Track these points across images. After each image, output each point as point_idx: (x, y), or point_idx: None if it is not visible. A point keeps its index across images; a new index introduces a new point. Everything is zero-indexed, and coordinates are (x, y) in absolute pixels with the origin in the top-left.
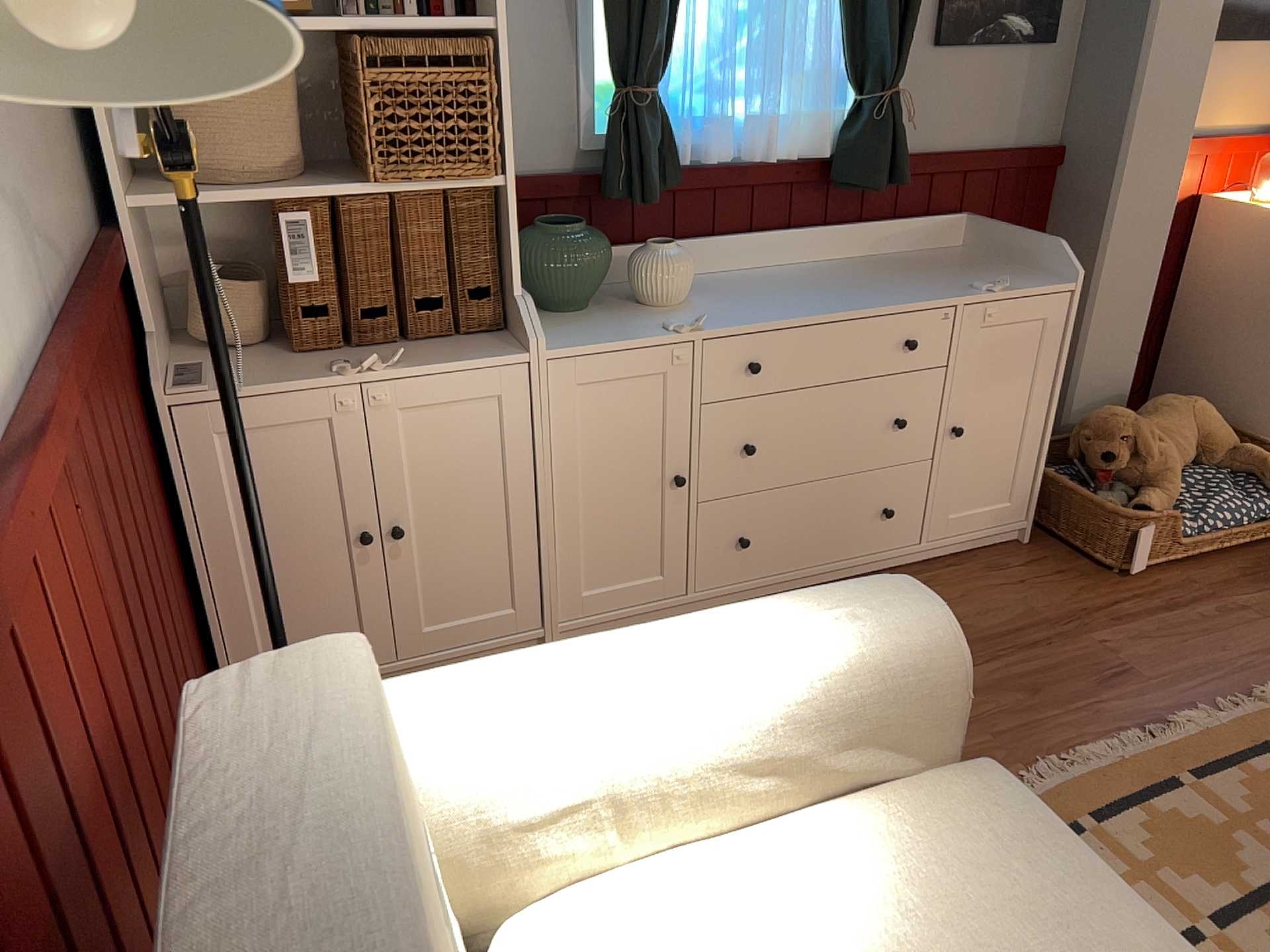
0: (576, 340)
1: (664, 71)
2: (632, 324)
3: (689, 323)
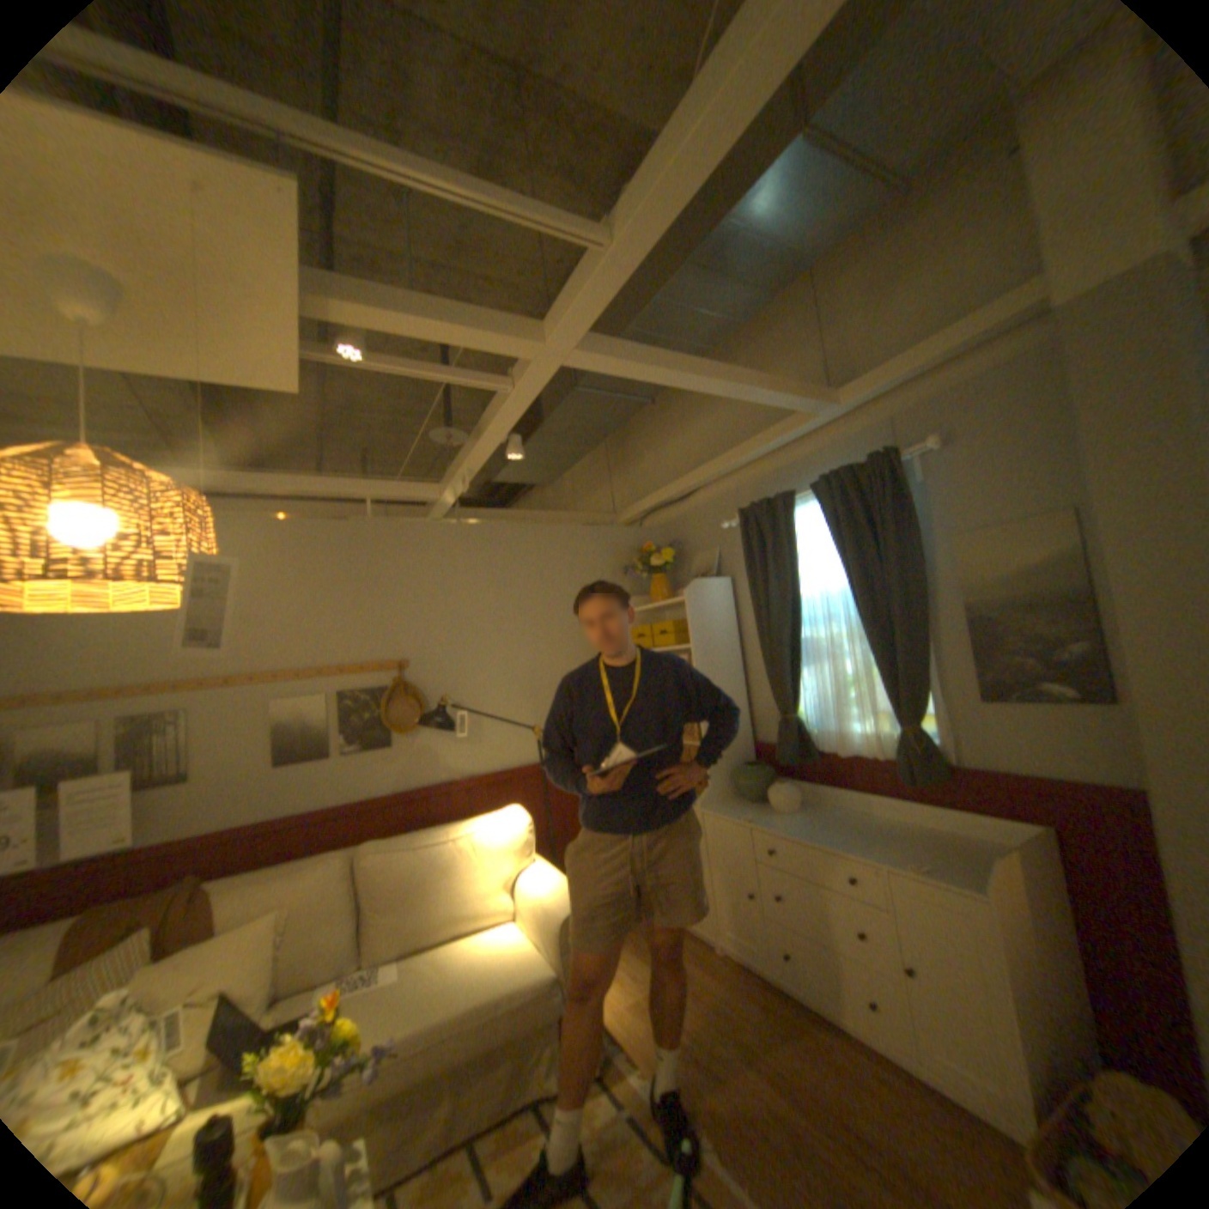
0: (717, 811)
1: (805, 708)
2: (745, 814)
3: (754, 821)
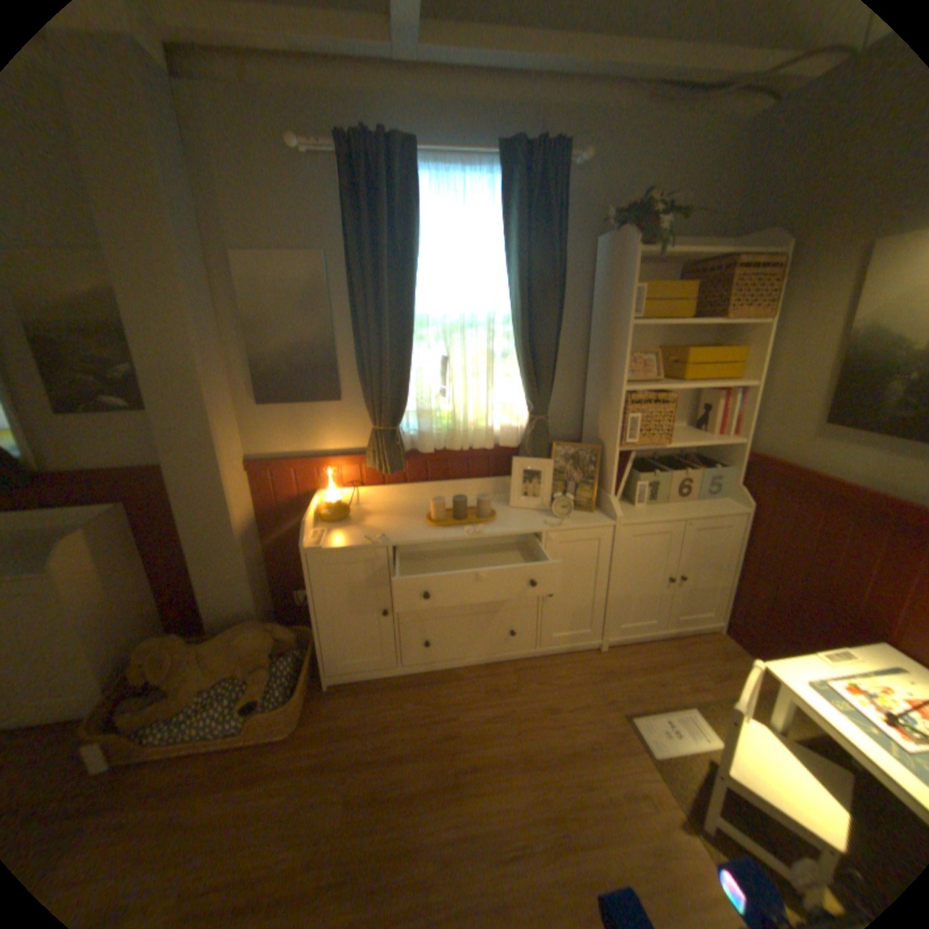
0: None
1: None
2: None
3: None
